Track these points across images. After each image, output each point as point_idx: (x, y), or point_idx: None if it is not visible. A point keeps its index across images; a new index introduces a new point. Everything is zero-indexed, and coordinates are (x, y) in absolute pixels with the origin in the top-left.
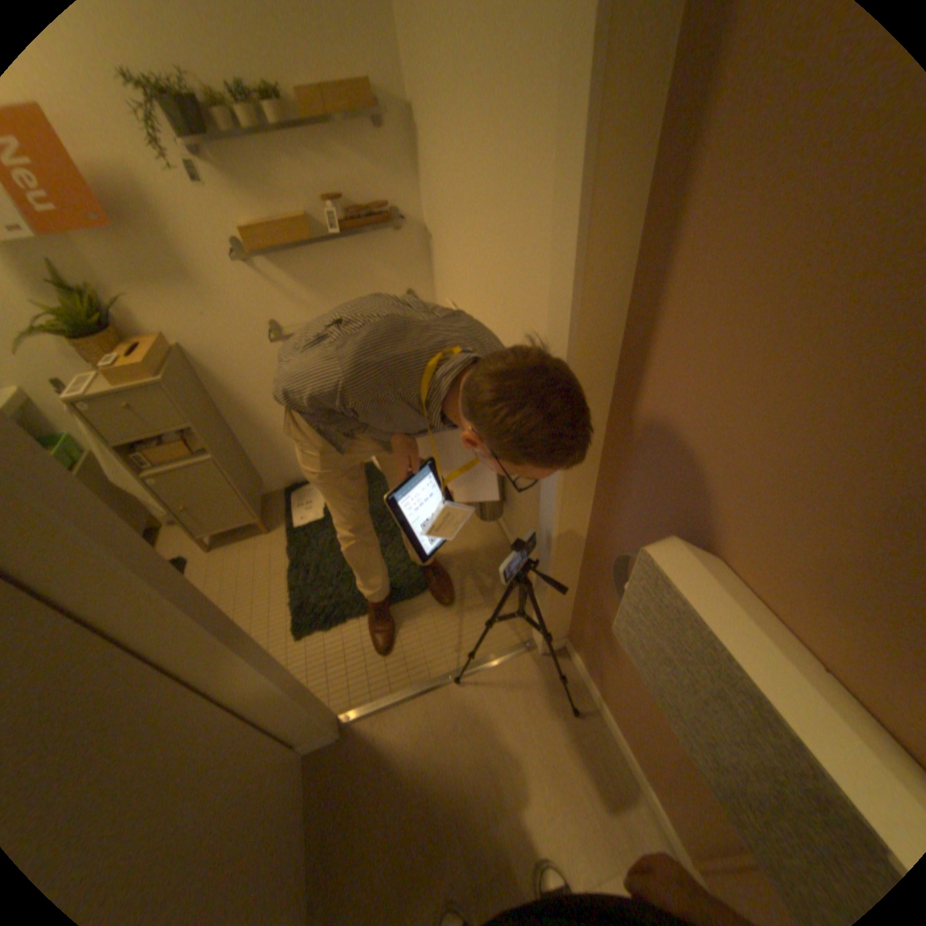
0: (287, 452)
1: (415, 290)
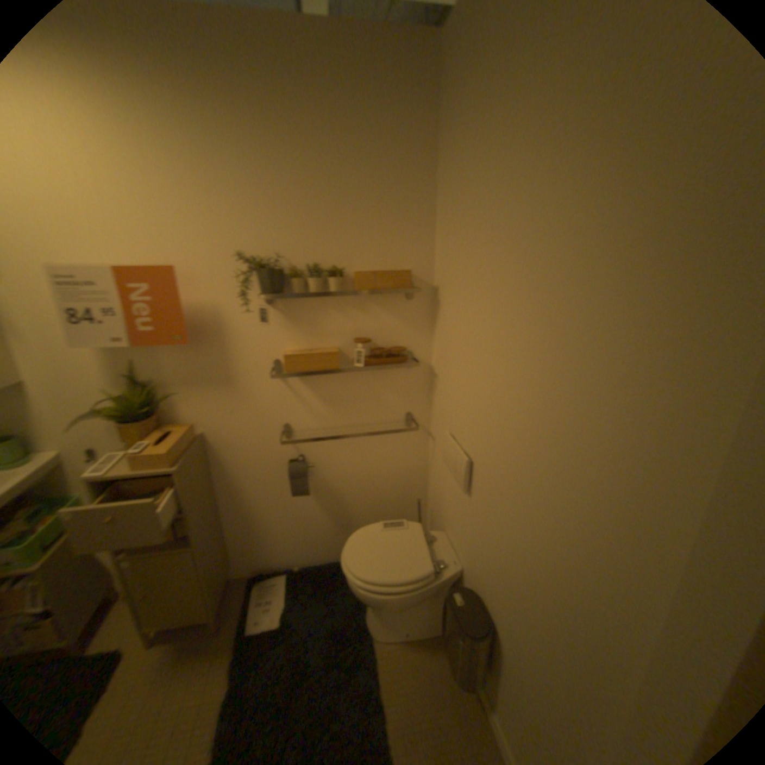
0: (261, 541)
1: (412, 412)
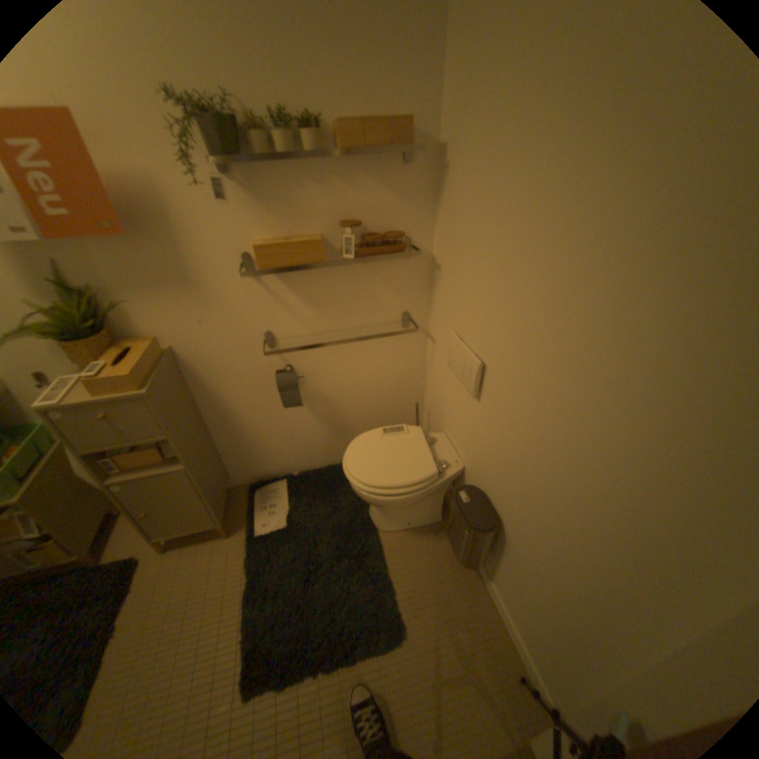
0: (258, 451)
1: (409, 311)
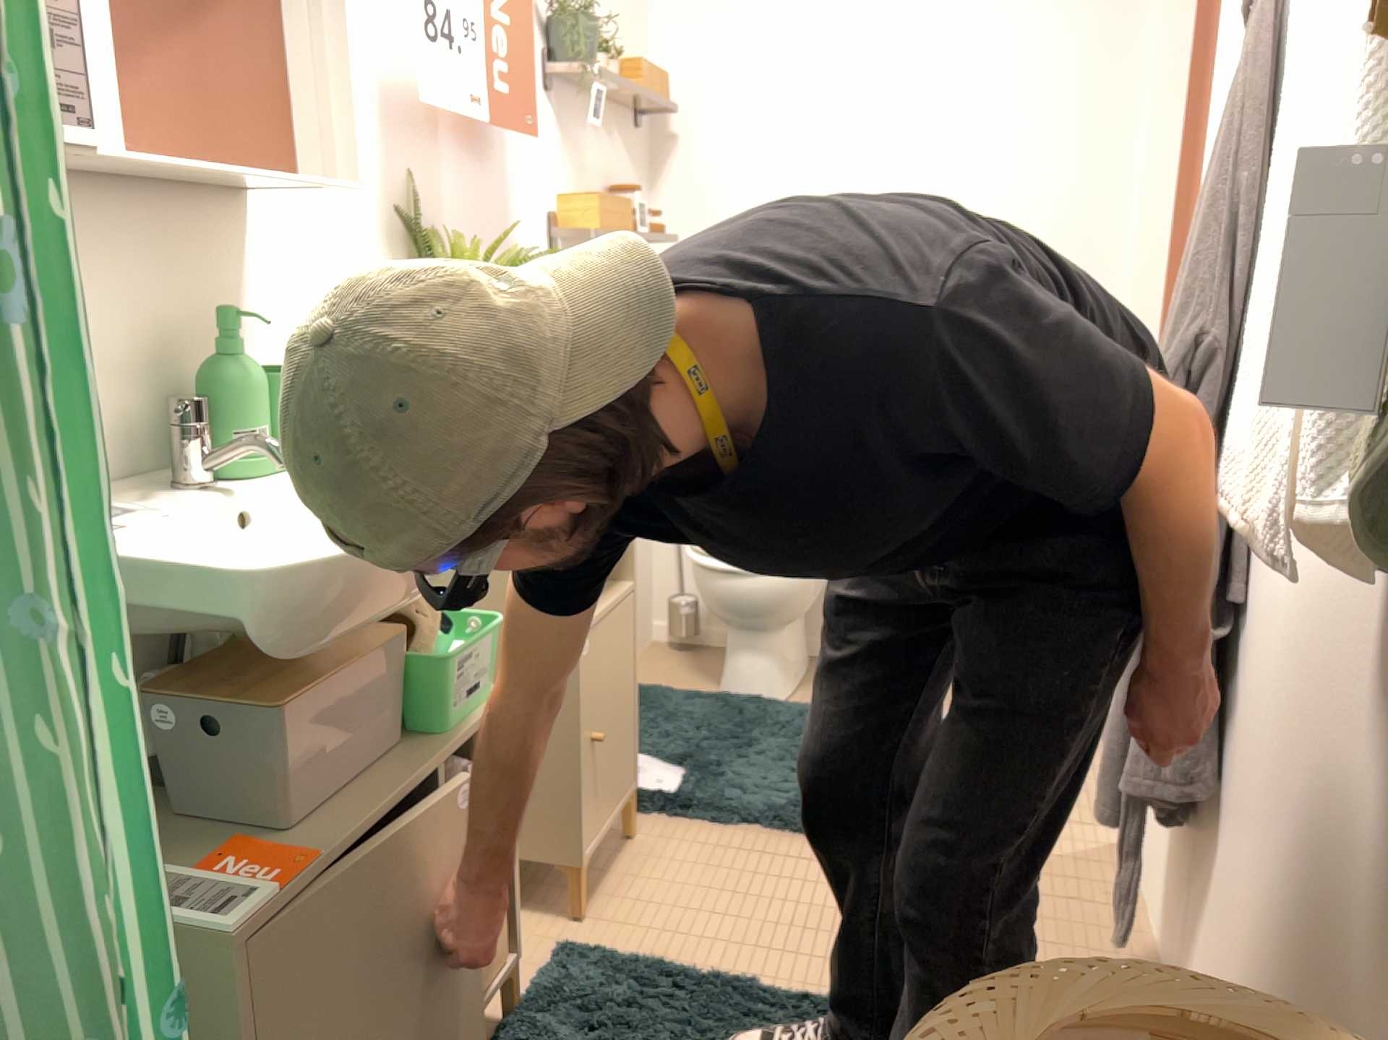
0: None
1: None
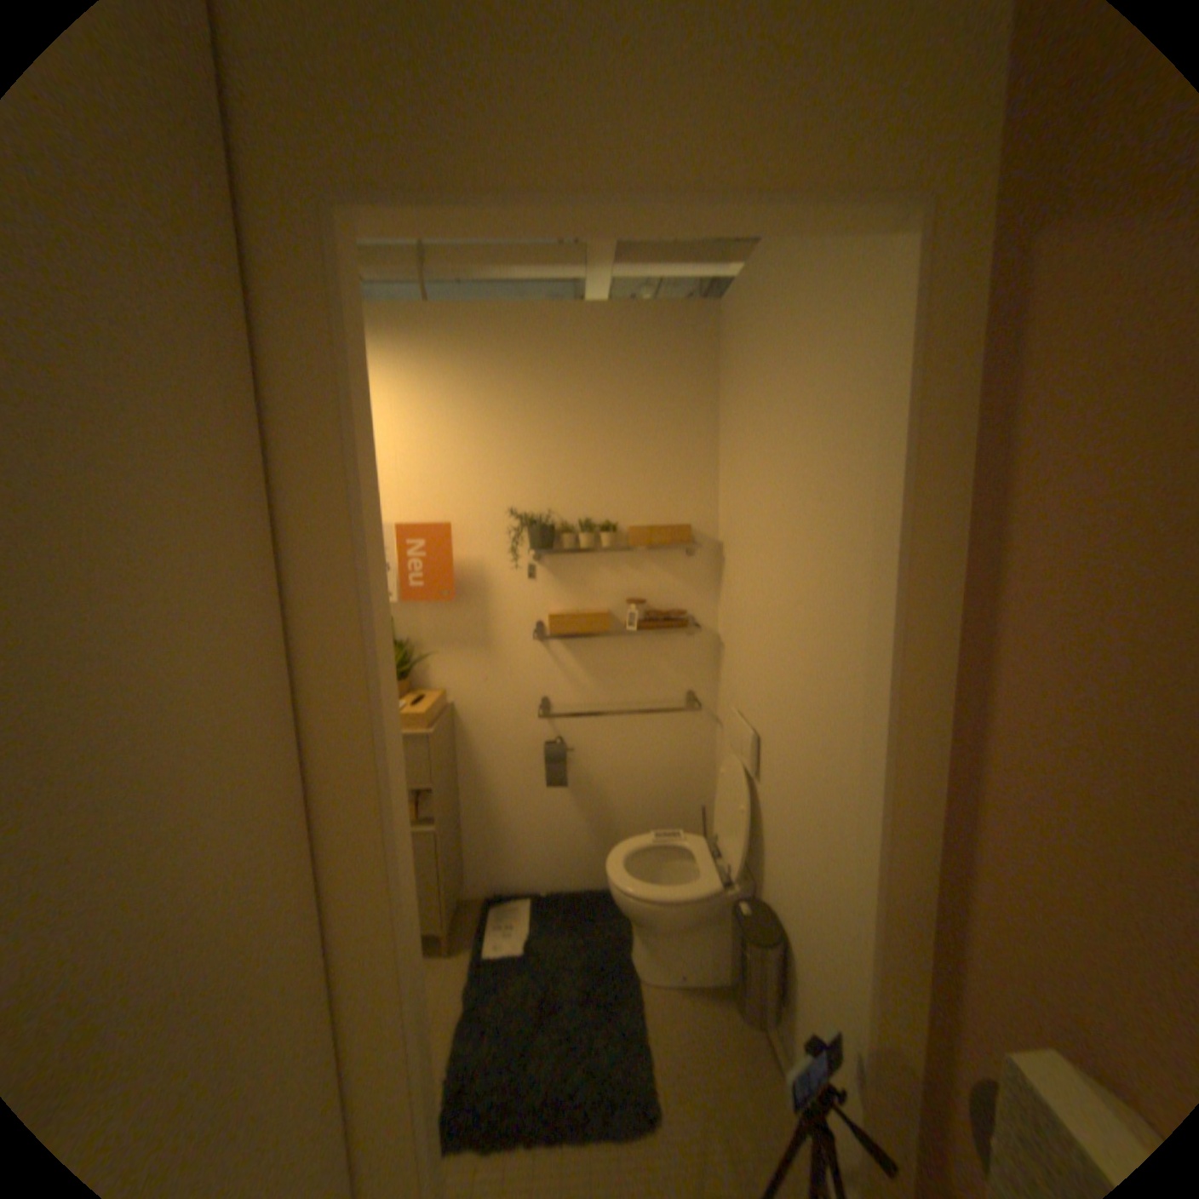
0: (505, 848)
1: (696, 692)
